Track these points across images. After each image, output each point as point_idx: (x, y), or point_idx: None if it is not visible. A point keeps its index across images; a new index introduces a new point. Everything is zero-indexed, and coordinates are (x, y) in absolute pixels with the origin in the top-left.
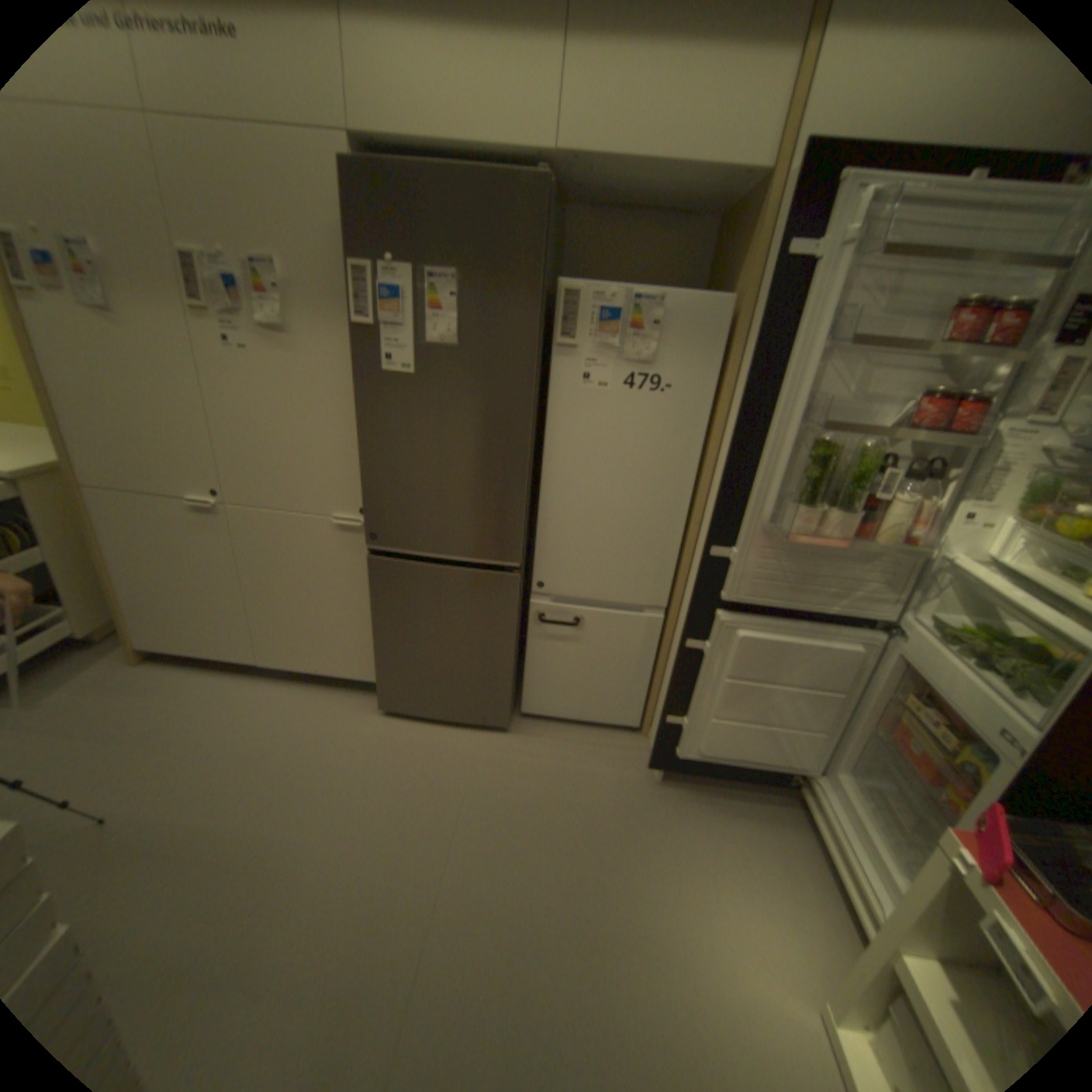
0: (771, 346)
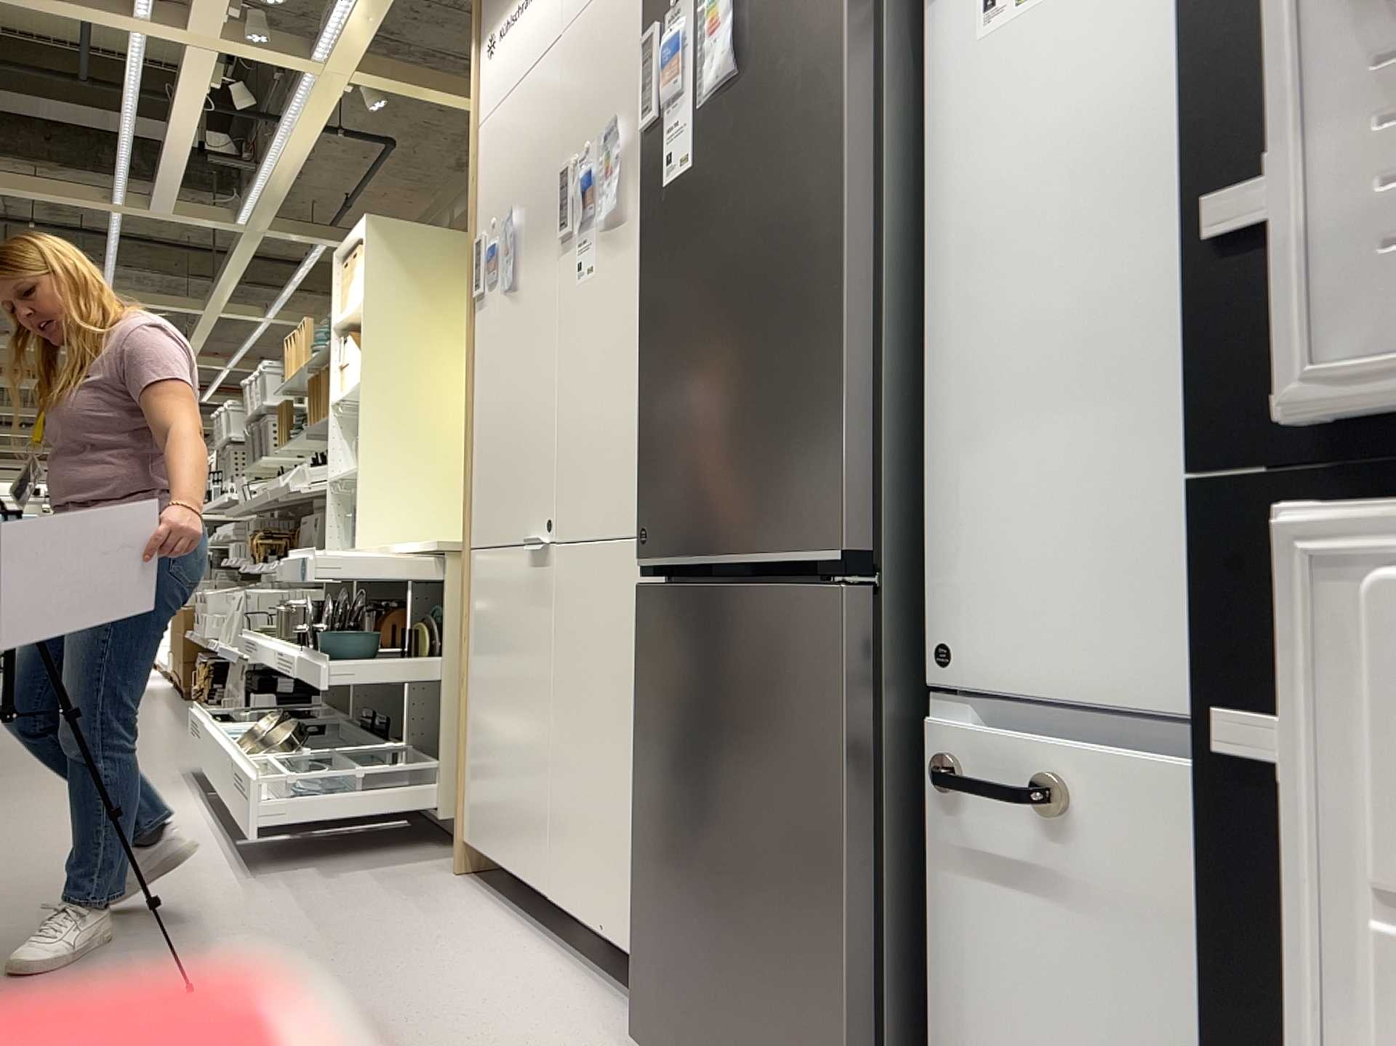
0: None
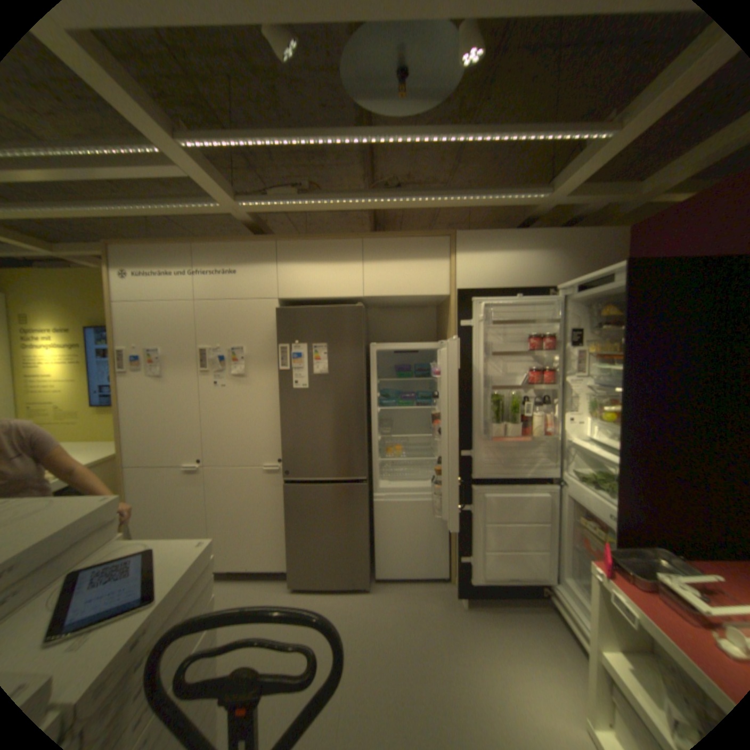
0: (463, 360)
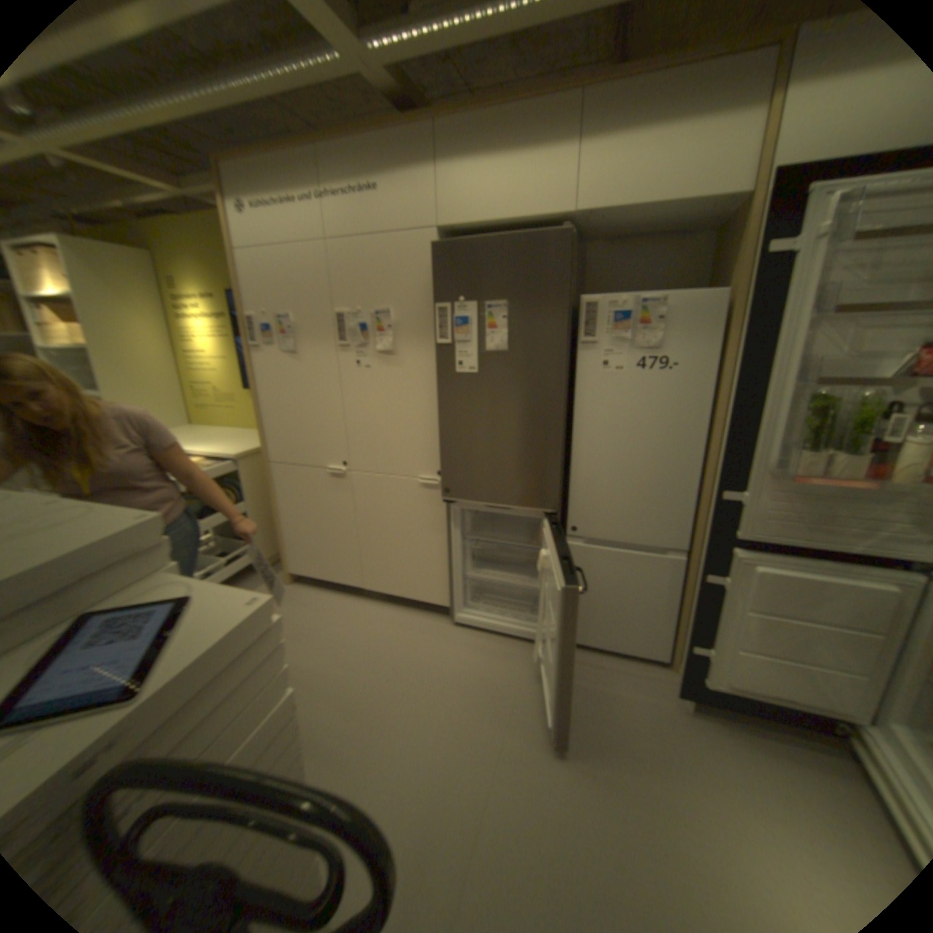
0: (761, 323)
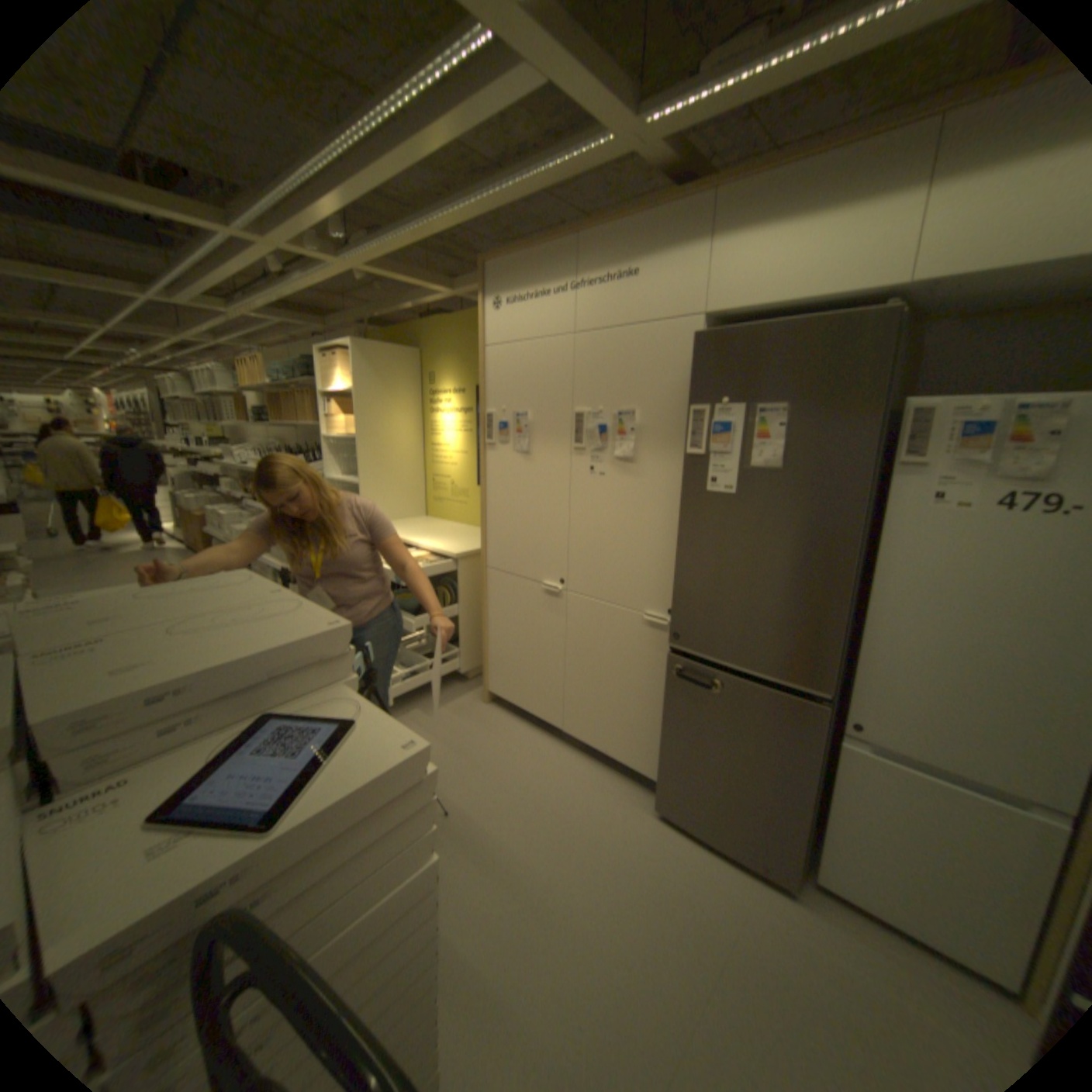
0: None
